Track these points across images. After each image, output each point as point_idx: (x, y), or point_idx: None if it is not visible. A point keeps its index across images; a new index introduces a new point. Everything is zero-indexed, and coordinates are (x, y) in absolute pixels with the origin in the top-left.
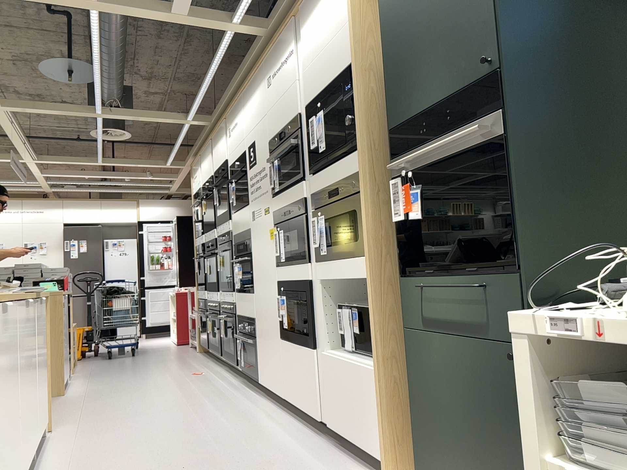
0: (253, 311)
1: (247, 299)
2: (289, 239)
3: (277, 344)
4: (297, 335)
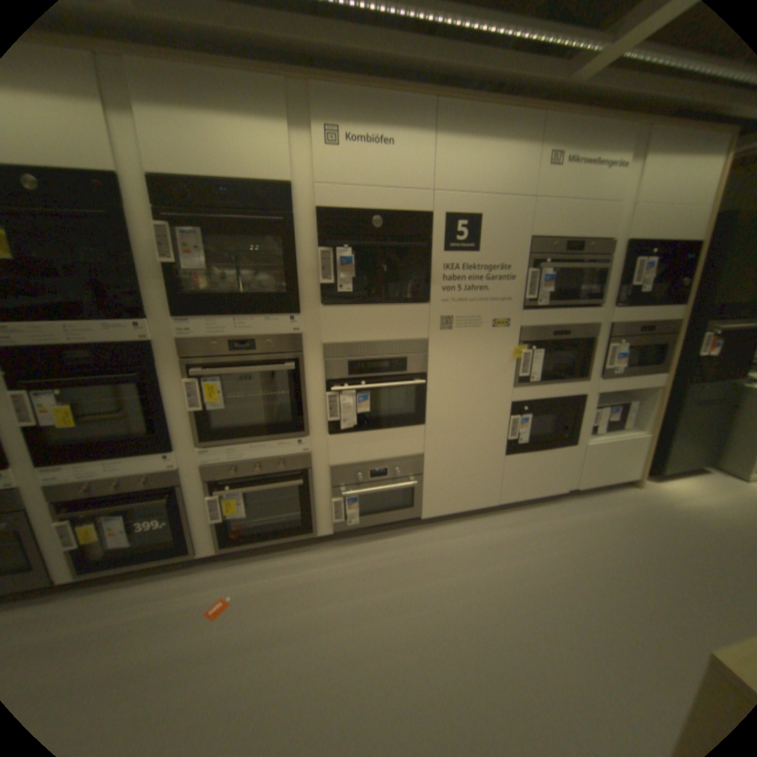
0: (418, 446)
1: (394, 434)
2: (550, 359)
3: (493, 462)
4: (546, 442)
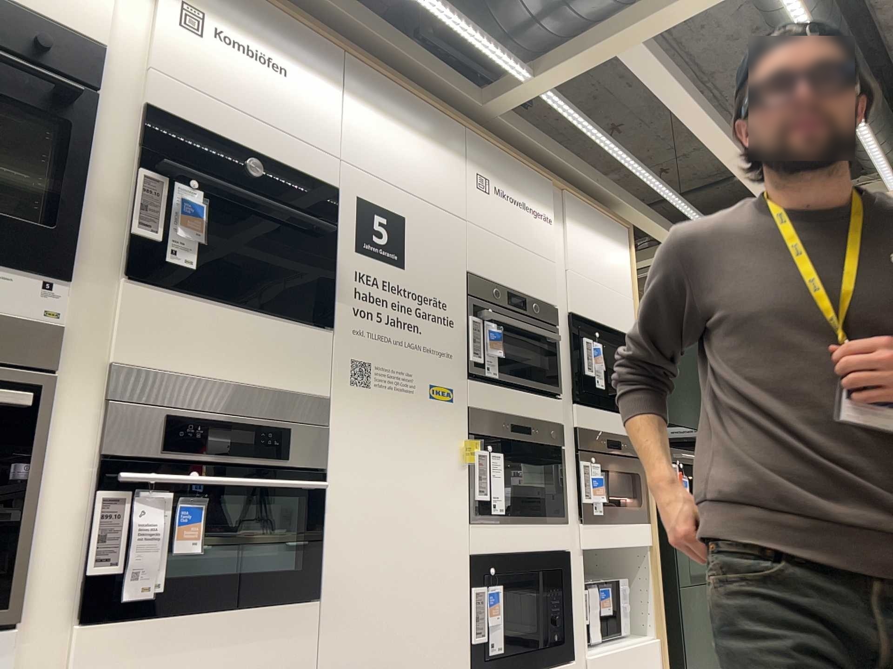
0: (307, 664)
1: (254, 628)
2: (514, 475)
3: None
4: (530, 653)
